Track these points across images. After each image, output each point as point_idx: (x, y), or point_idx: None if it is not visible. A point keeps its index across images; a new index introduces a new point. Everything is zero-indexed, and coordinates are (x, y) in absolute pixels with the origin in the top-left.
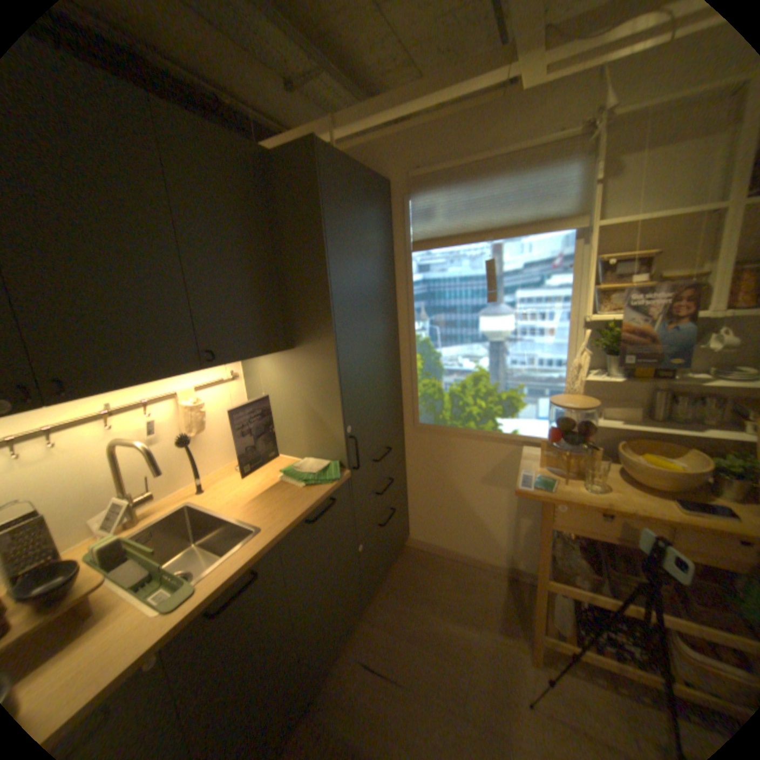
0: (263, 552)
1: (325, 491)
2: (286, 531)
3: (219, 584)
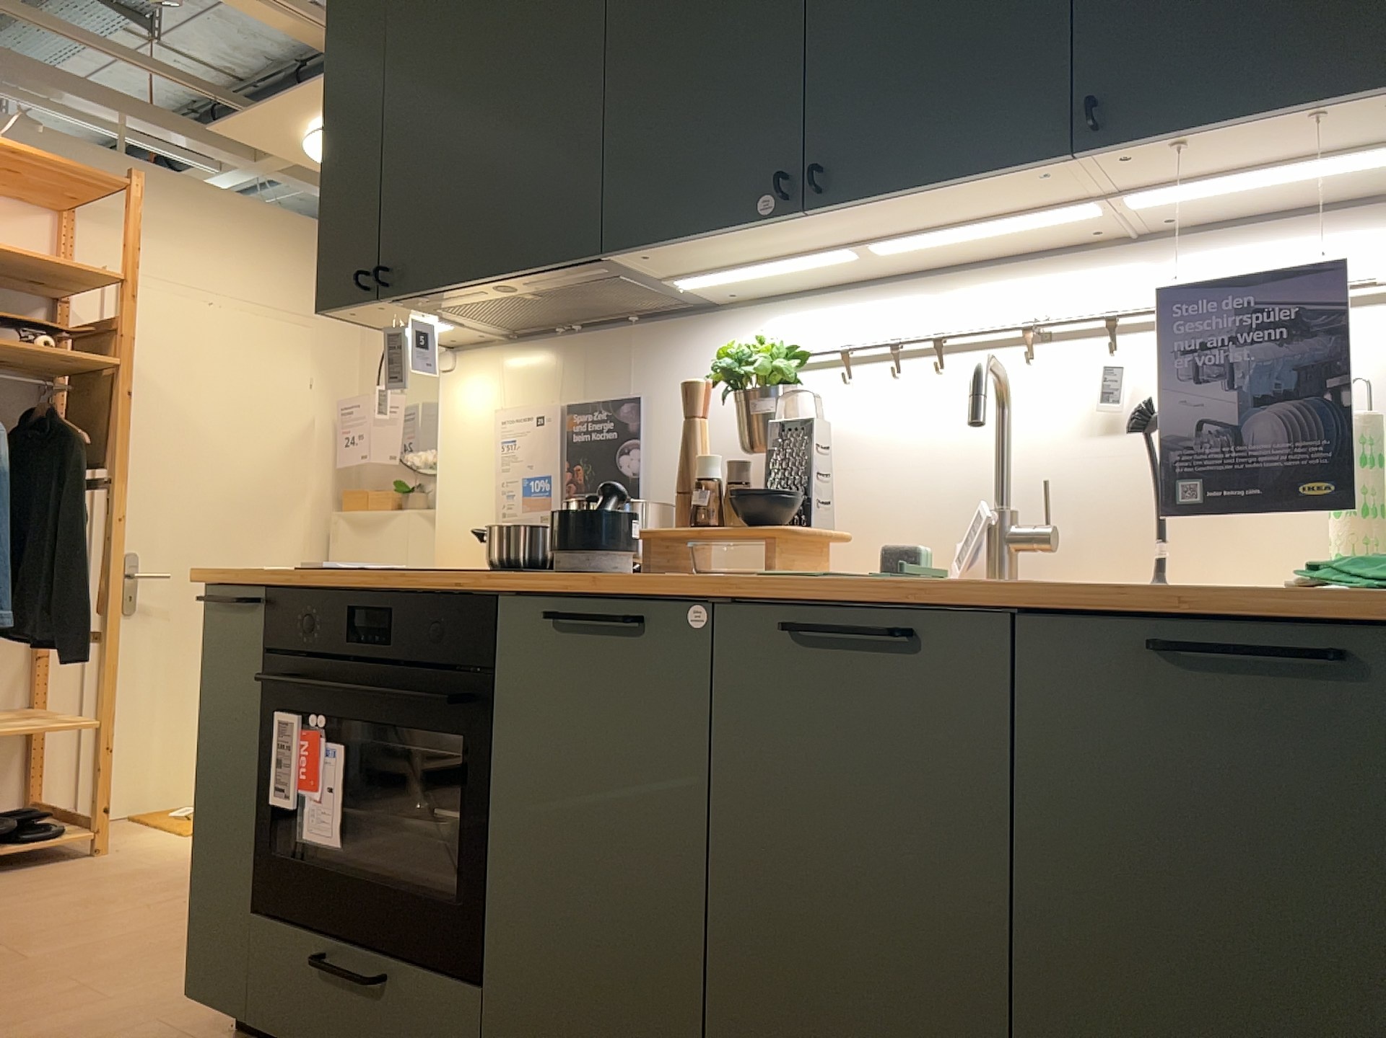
0: (952, 598)
1: (1334, 607)
2: (1040, 596)
3: (841, 595)
